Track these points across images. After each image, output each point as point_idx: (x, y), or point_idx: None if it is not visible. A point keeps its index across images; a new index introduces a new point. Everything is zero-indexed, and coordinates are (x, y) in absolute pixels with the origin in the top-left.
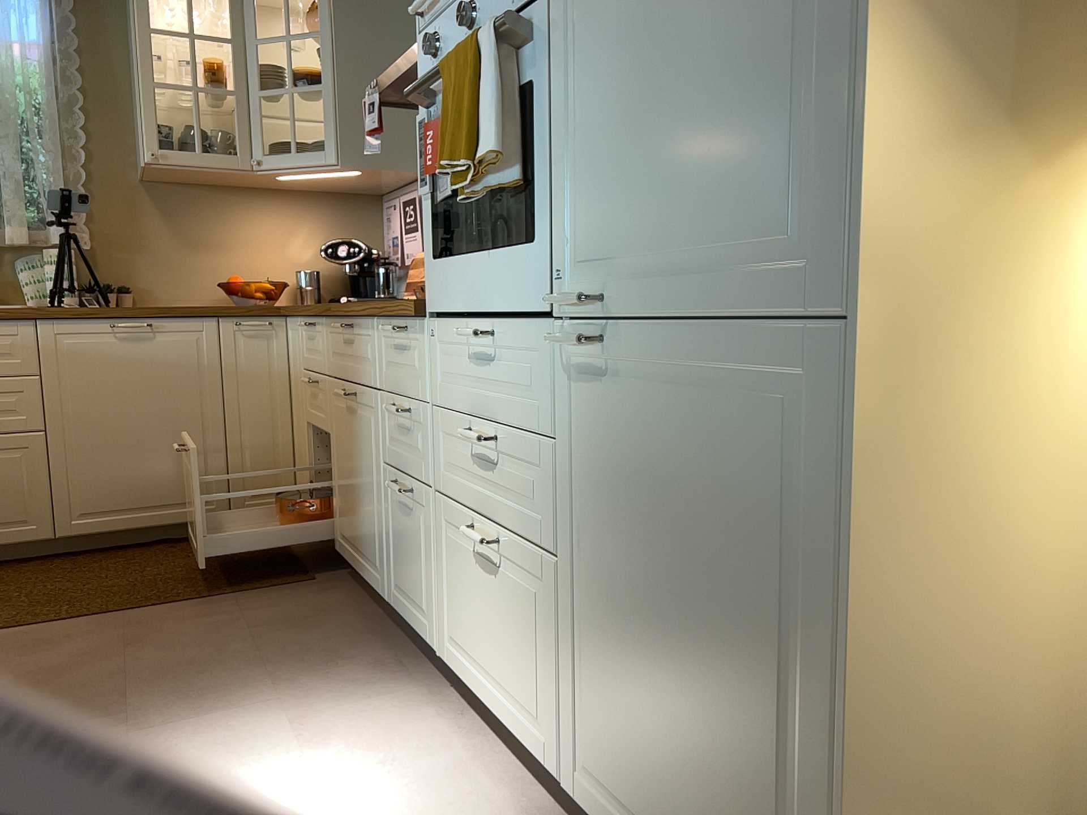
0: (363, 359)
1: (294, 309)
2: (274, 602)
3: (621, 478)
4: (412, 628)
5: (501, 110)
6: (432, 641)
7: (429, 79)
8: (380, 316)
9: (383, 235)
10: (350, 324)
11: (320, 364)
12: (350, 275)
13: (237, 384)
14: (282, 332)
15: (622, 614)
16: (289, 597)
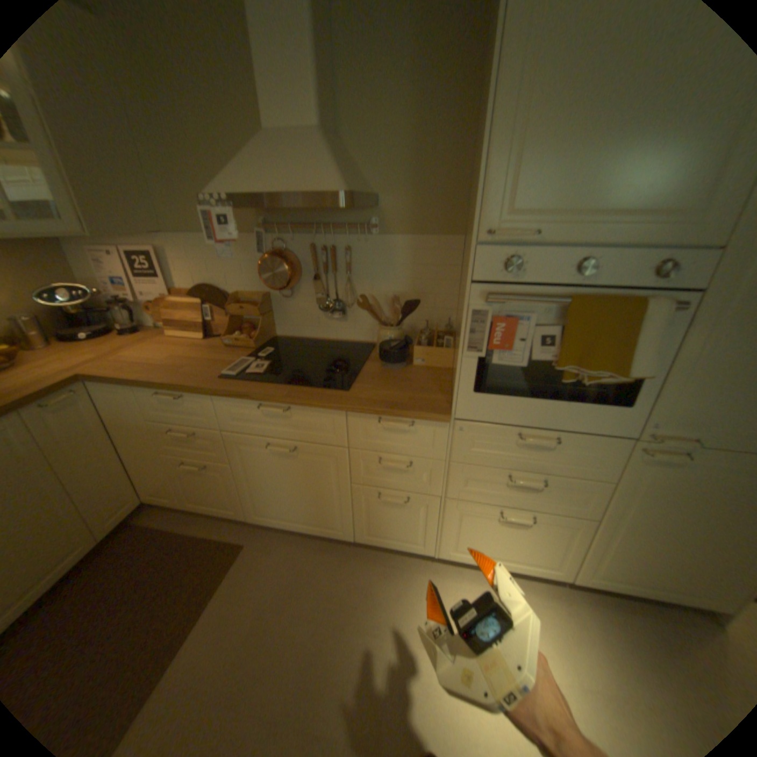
0: (312, 429)
1: (129, 383)
2: (249, 581)
3: (672, 497)
4: (392, 549)
5: (659, 354)
6: (427, 552)
7: (531, 298)
8: (372, 414)
9: (72, 269)
10: (283, 406)
11: (201, 423)
12: (66, 311)
13: (63, 454)
14: (85, 394)
15: (651, 535)
16: (253, 571)
